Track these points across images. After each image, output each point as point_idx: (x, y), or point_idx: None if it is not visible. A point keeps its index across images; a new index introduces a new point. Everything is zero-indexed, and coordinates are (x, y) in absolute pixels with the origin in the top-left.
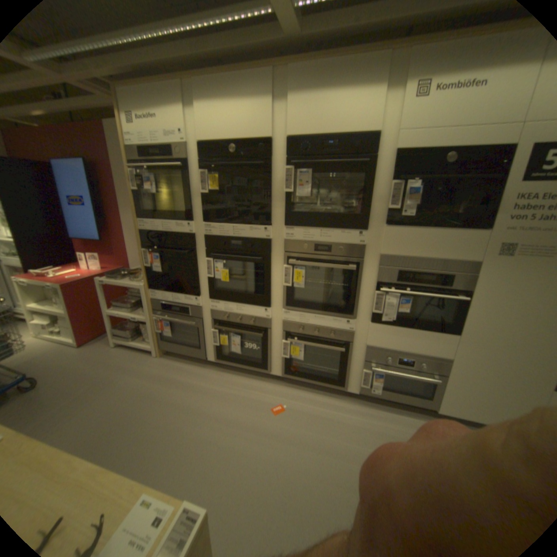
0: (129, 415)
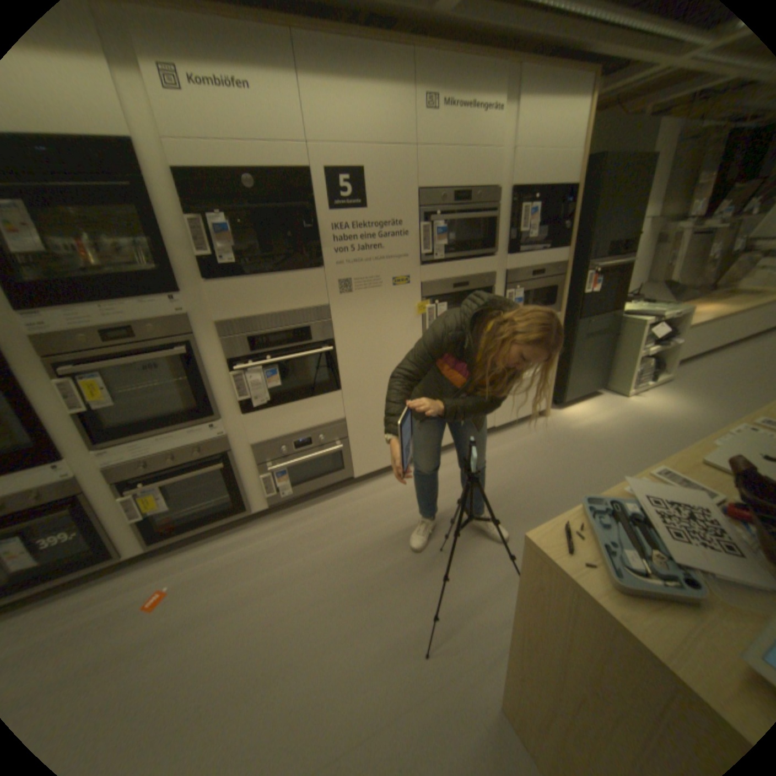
0: None
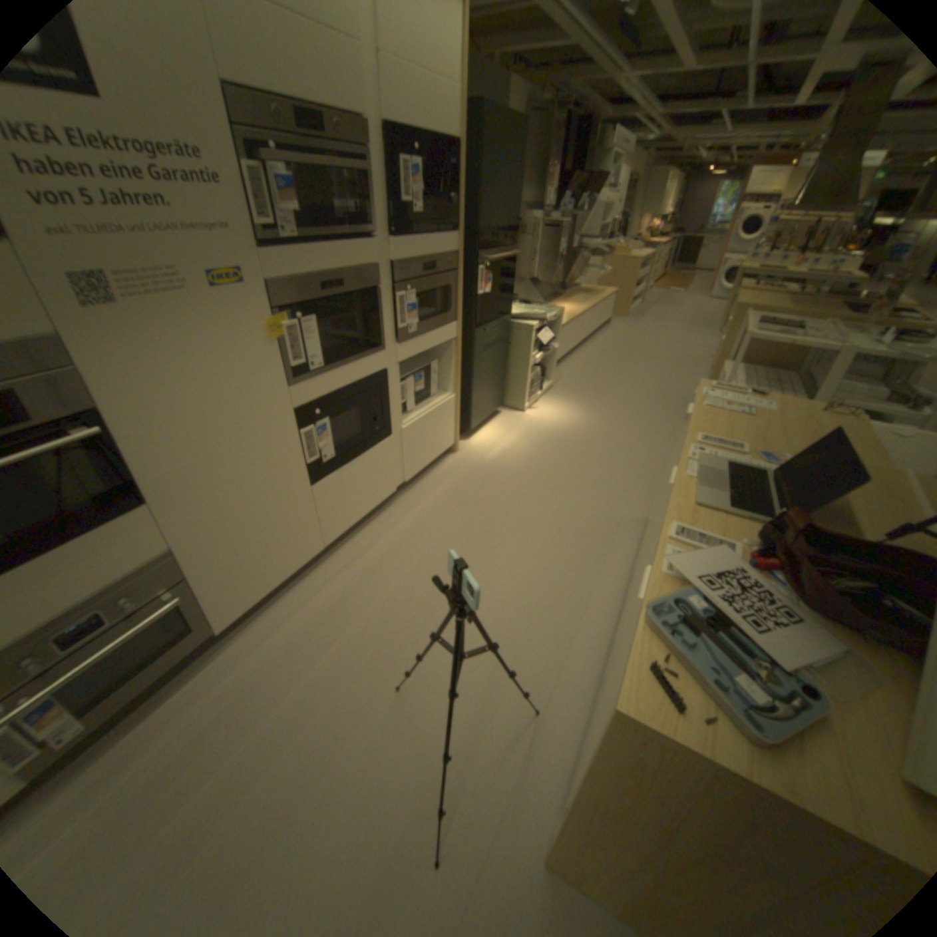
0: None
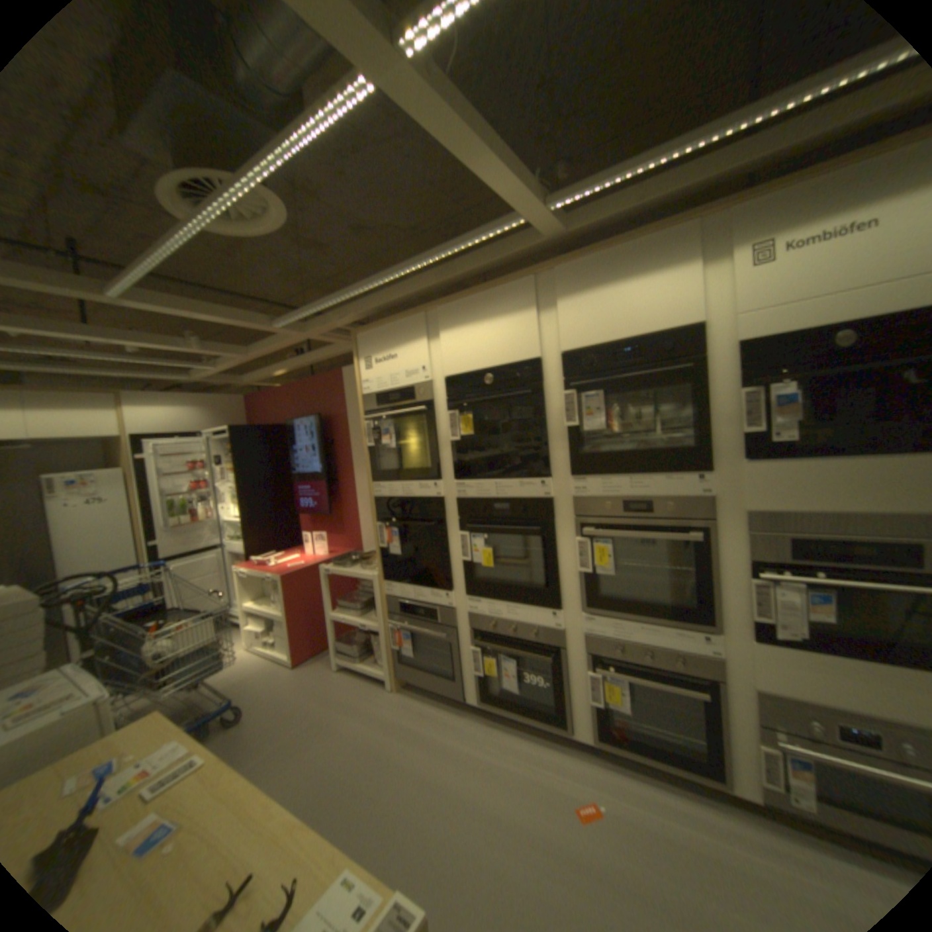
0: (344, 783)
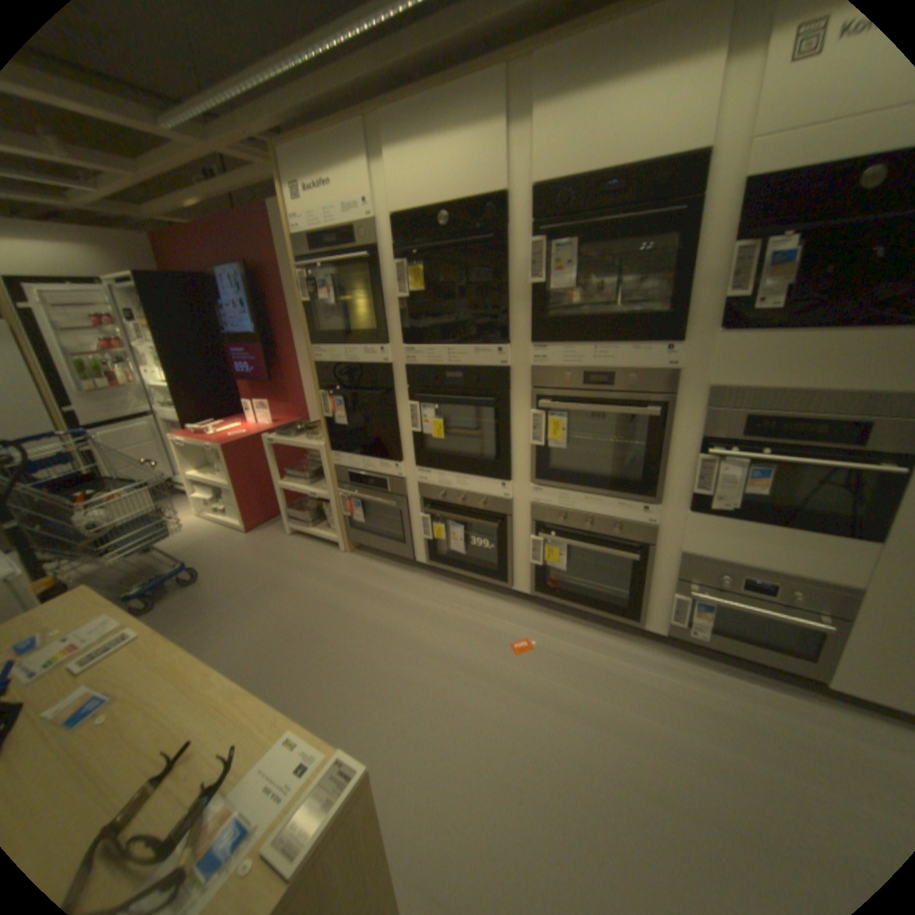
0: (304, 629)
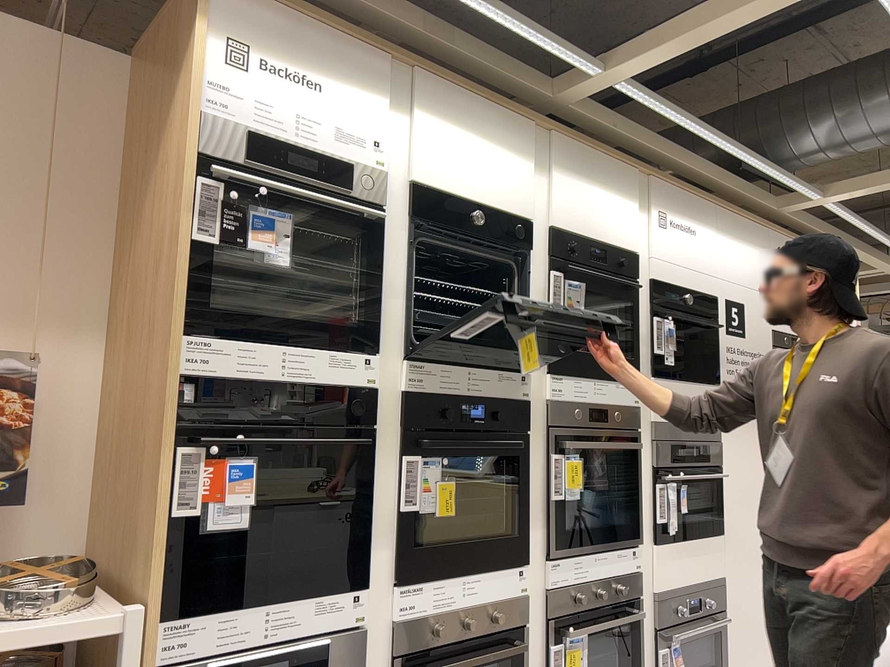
0: None
